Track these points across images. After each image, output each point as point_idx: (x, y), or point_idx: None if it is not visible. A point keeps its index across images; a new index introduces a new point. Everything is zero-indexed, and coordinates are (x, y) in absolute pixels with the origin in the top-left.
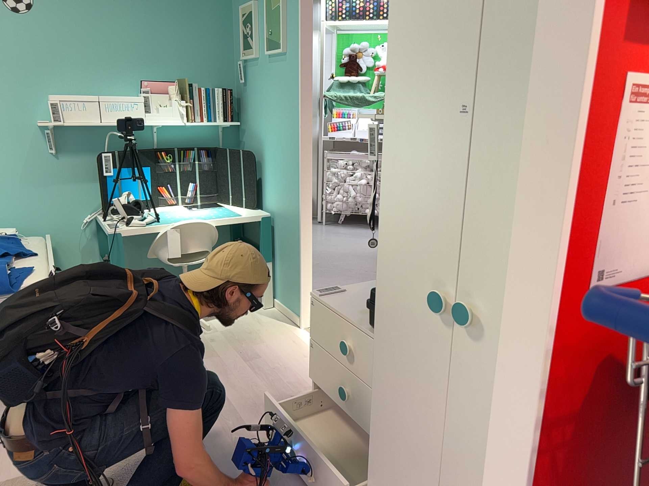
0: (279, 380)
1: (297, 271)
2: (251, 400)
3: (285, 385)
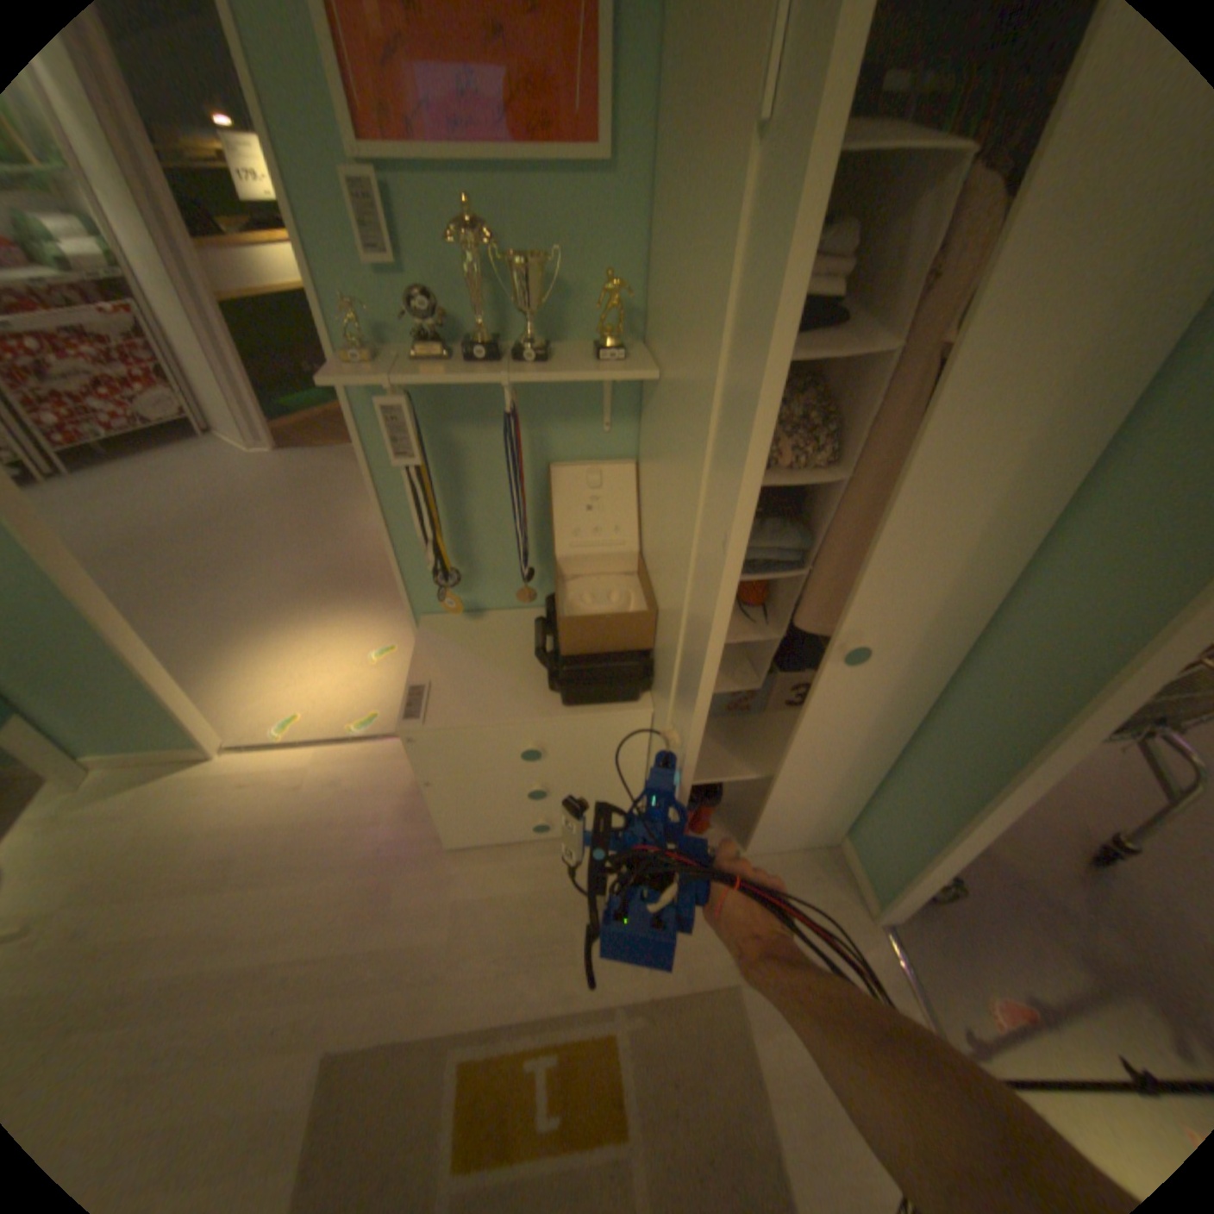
0: (322, 852)
1: (131, 691)
2: (337, 916)
3: (340, 846)
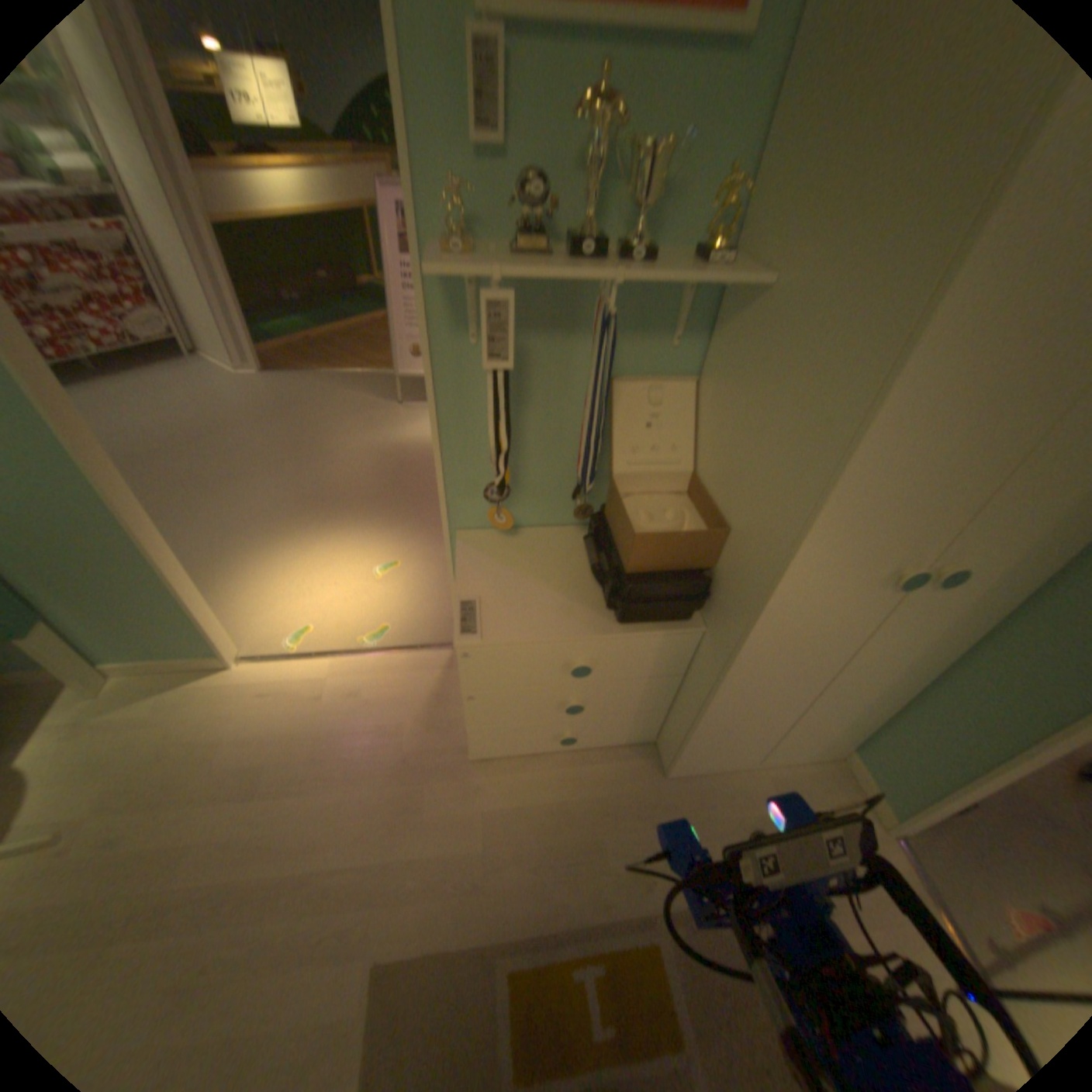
0: (349, 760)
1: (157, 598)
2: (371, 824)
3: (366, 755)
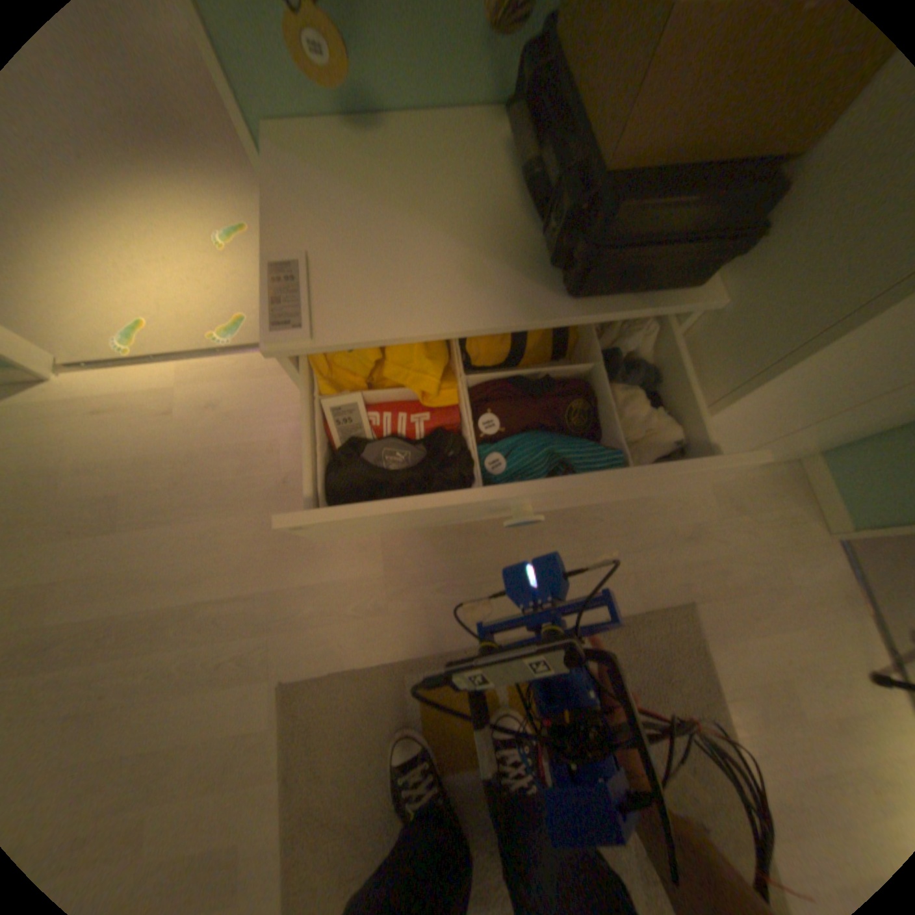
0: (219, 483)
1: None
2: (255, 551)
3: (238, 477)
